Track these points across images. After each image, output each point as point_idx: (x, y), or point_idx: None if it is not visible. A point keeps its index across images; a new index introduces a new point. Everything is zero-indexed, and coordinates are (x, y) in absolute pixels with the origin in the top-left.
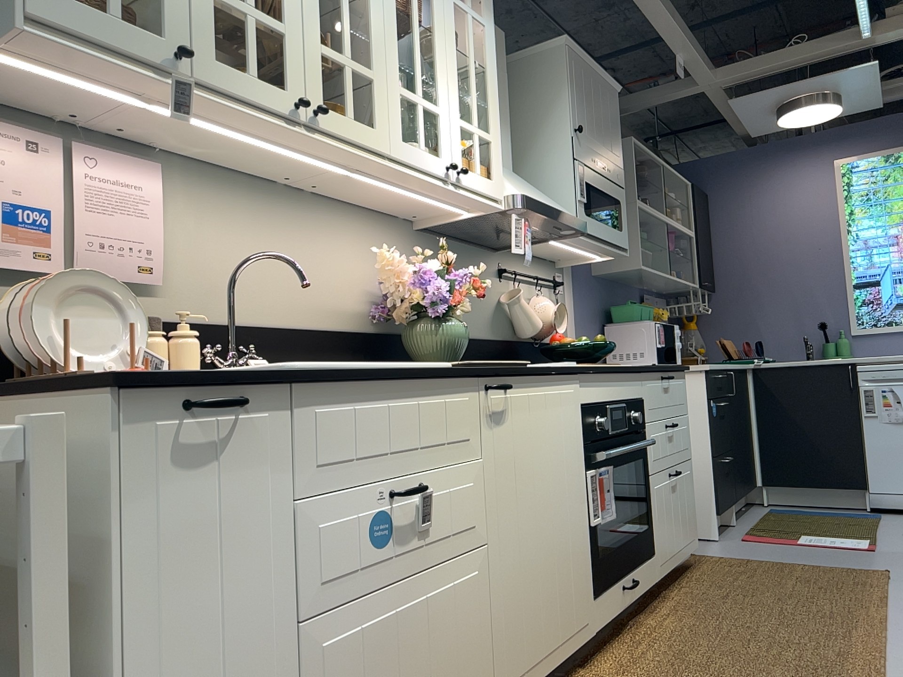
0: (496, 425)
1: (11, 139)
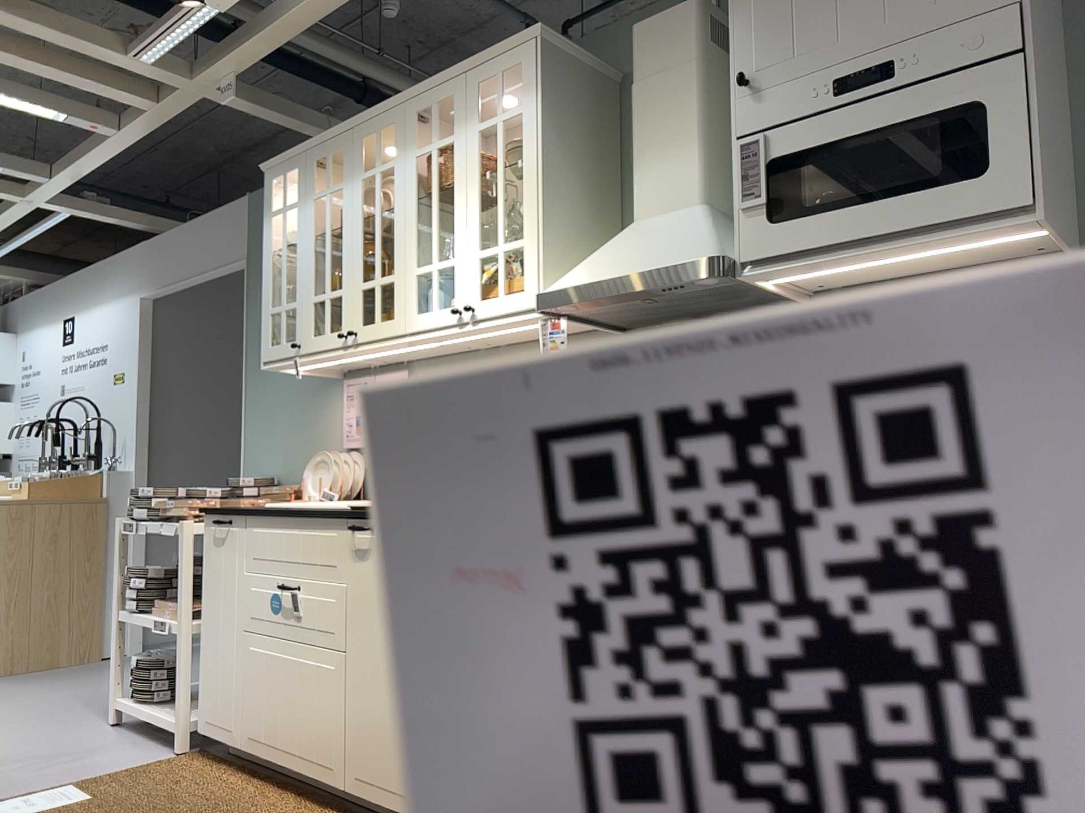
0: (359, 559)
1: (358, 385)
